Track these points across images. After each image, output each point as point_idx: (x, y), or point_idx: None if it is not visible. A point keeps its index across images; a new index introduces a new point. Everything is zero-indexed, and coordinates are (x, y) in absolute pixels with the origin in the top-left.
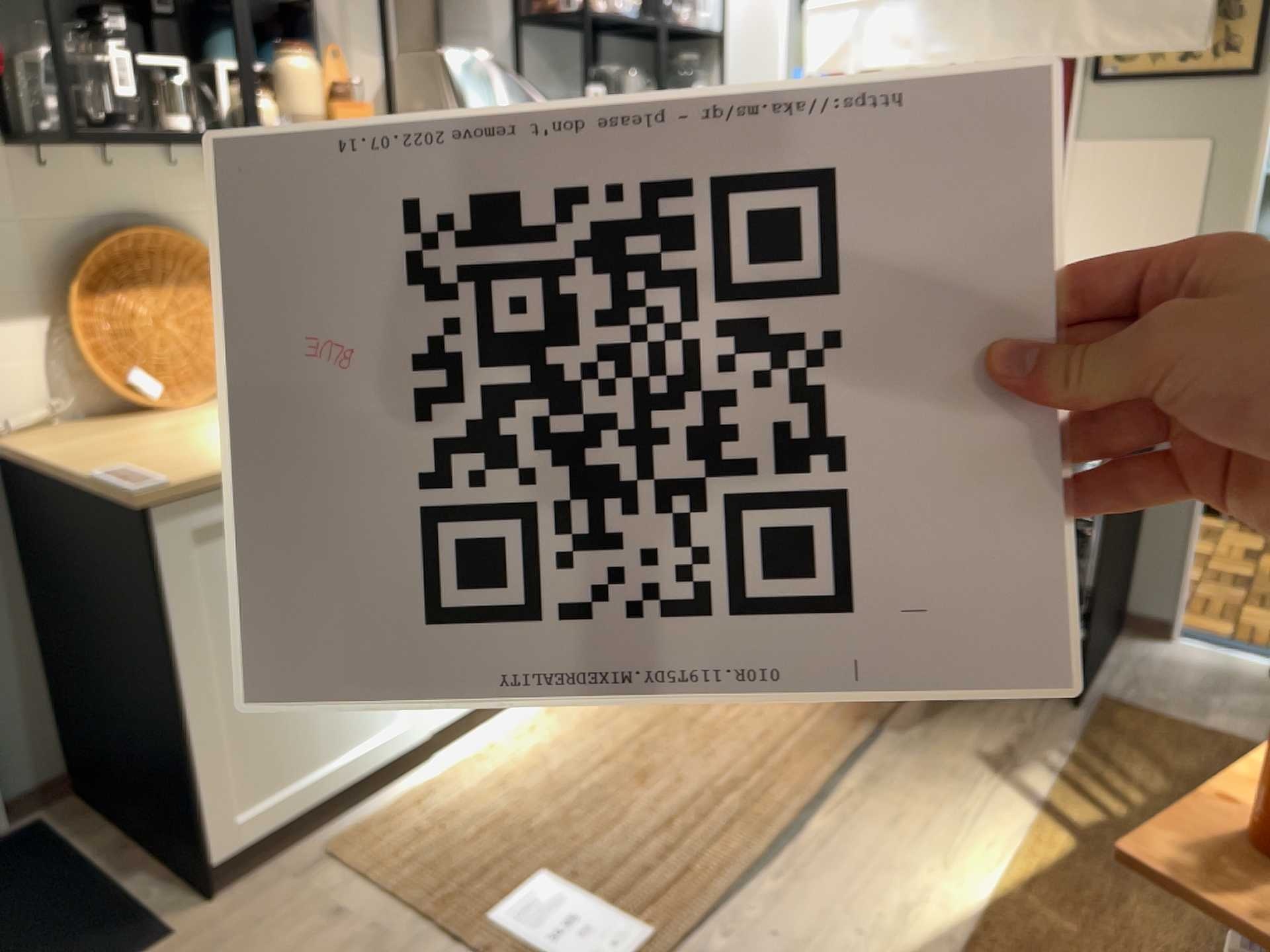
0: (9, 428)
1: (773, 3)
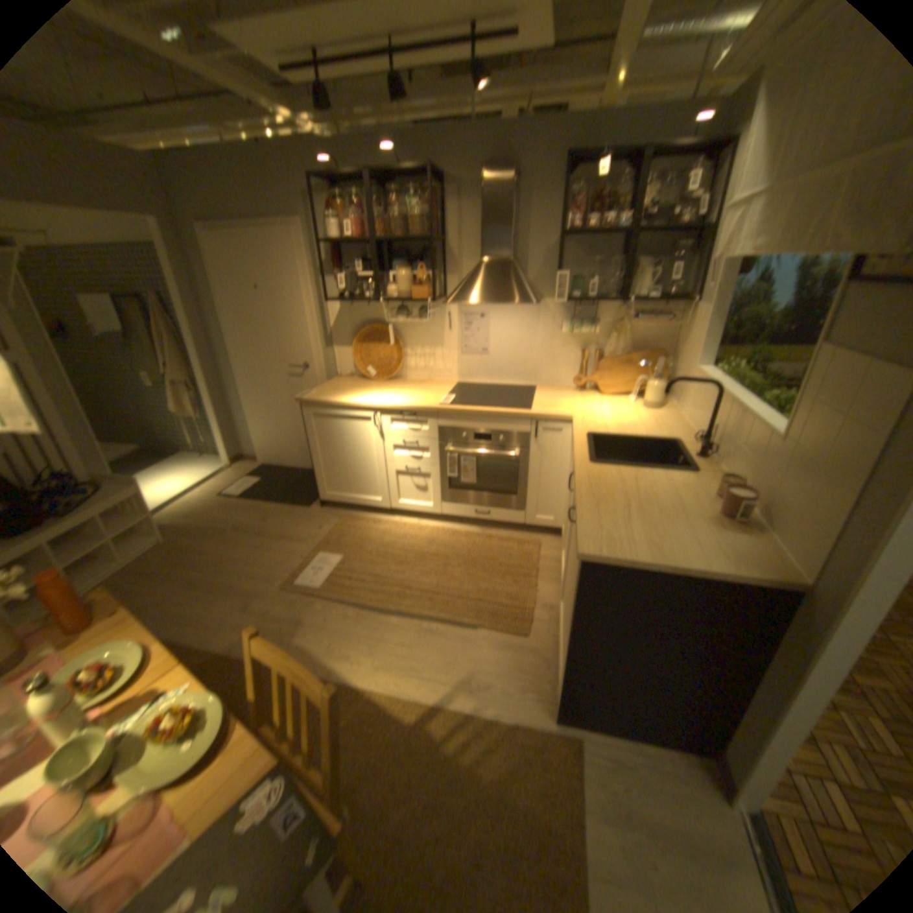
0: (342, 373)
1: (737, 201)
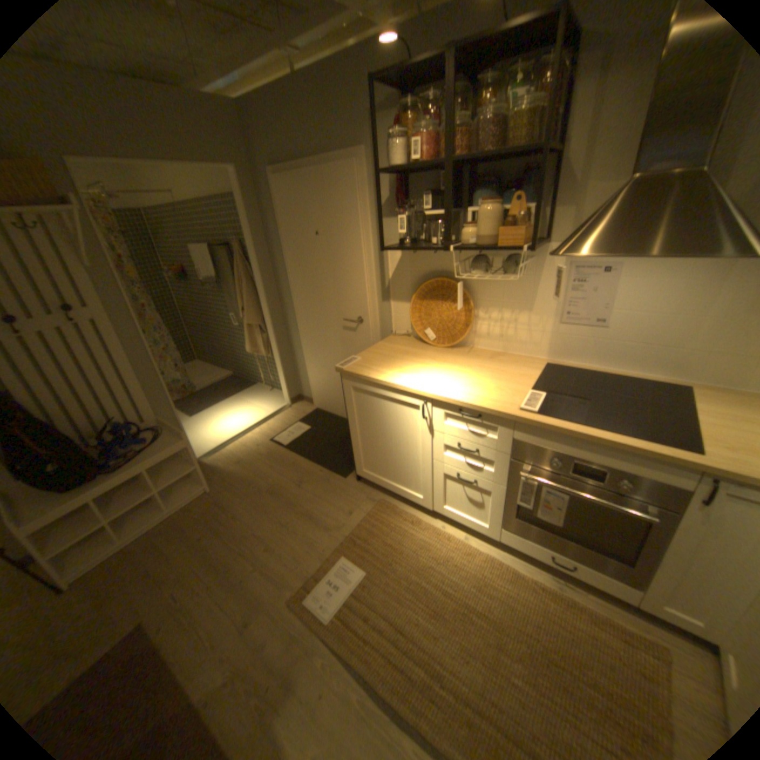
0: (397, 333)
1: None
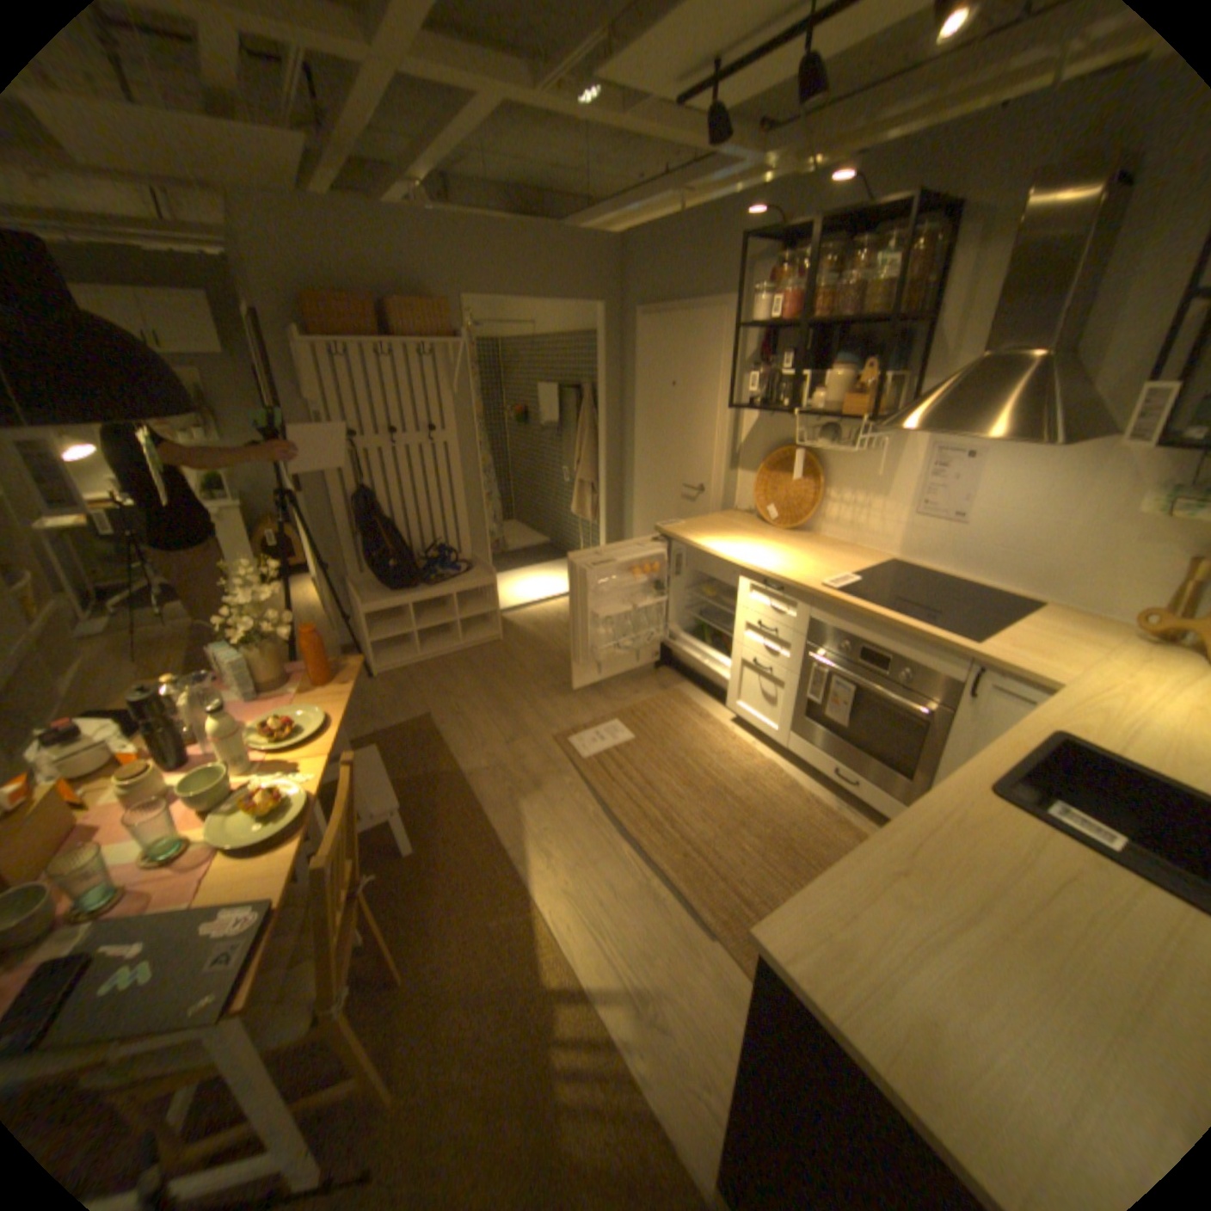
0: (738, 508)
1: None
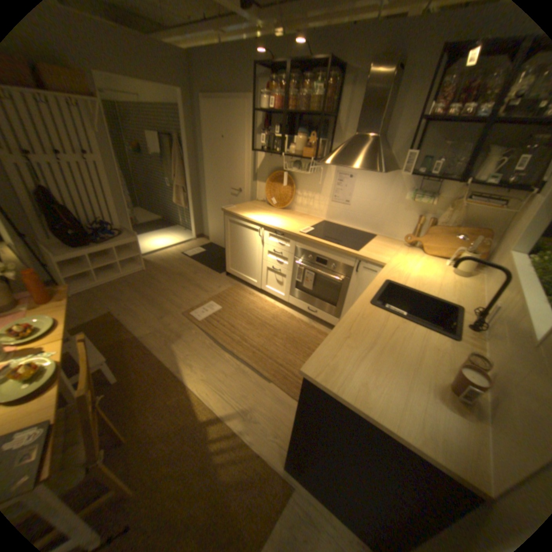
0: (259, 200)
1: None
